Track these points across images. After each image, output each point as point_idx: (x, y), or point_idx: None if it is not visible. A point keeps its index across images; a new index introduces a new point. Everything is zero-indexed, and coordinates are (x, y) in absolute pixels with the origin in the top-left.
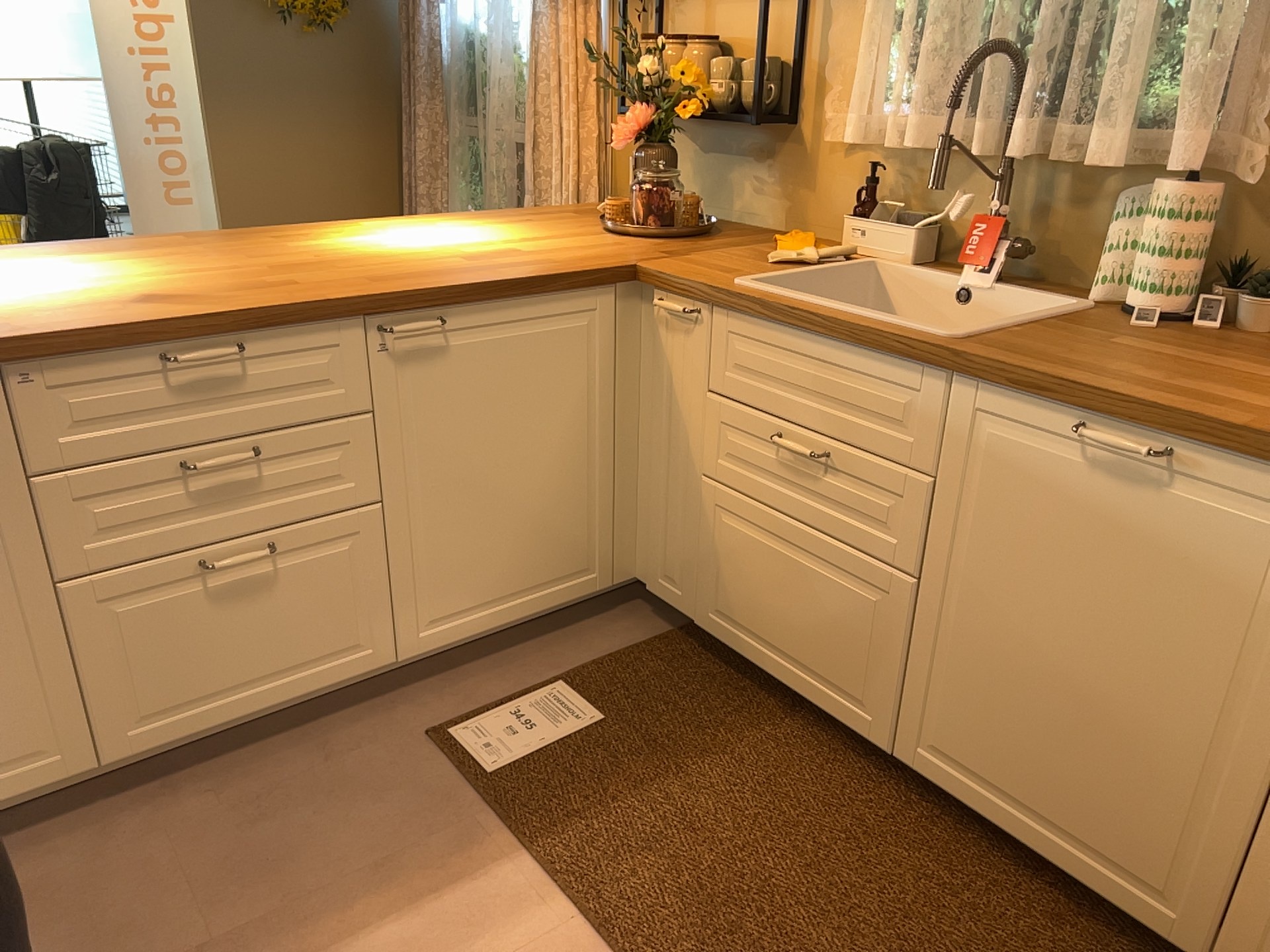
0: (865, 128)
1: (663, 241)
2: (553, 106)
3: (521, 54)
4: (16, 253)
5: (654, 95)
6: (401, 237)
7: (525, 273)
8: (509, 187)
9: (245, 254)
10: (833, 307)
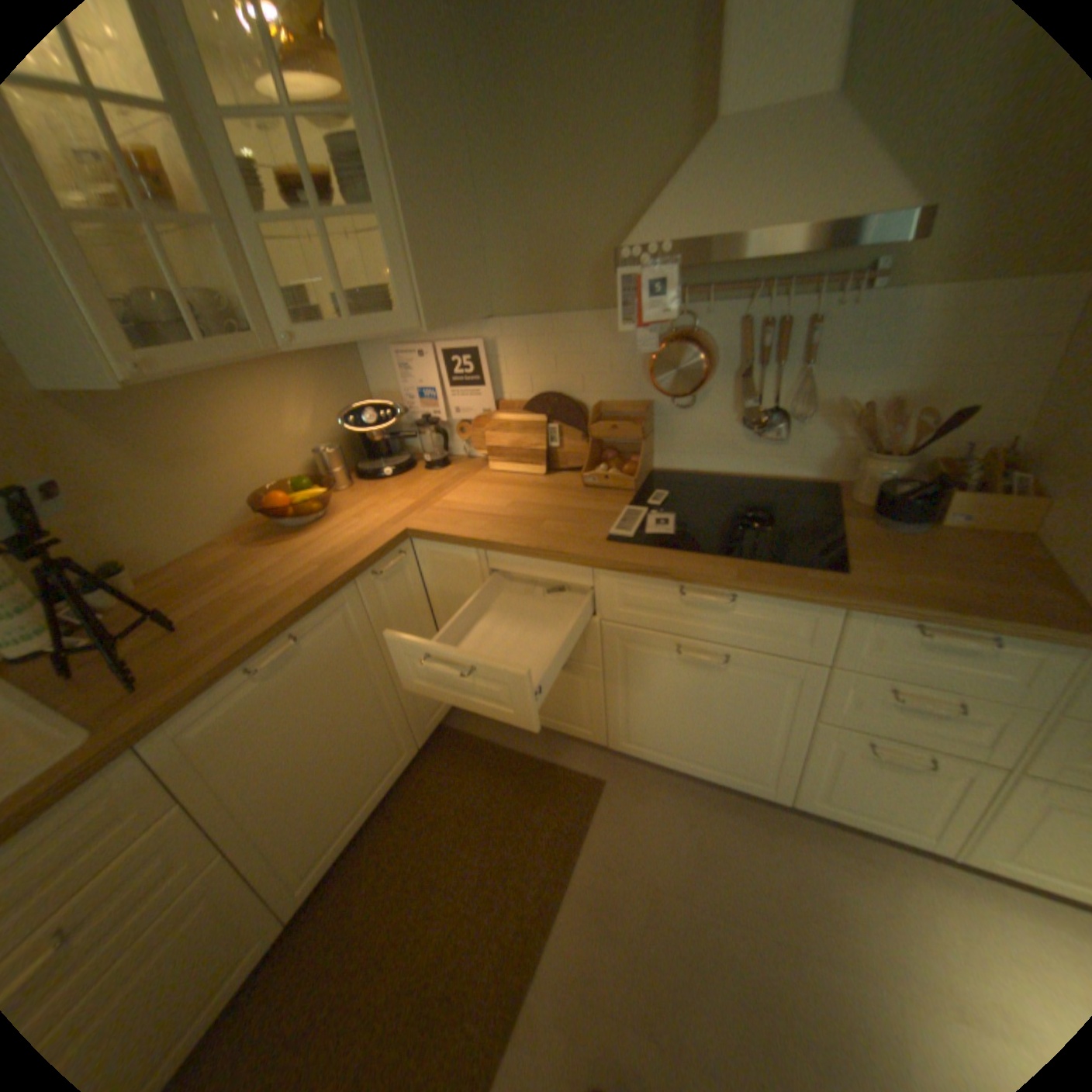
0: None
1: None
2: None
3: None
4: None
5: None
6: None
7: None
8: None
9: None
10: None
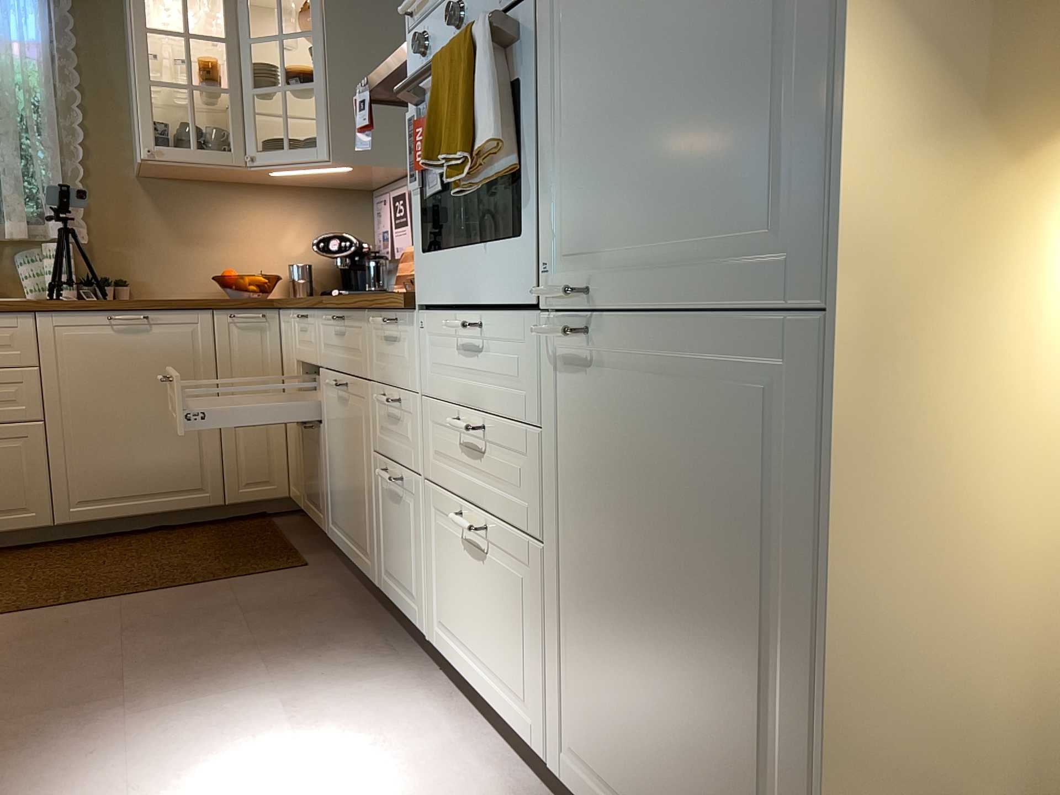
0: None
1: None
2: None
3: None
4: None
5: None
6: None
7: None
8: None
9: None
10: None
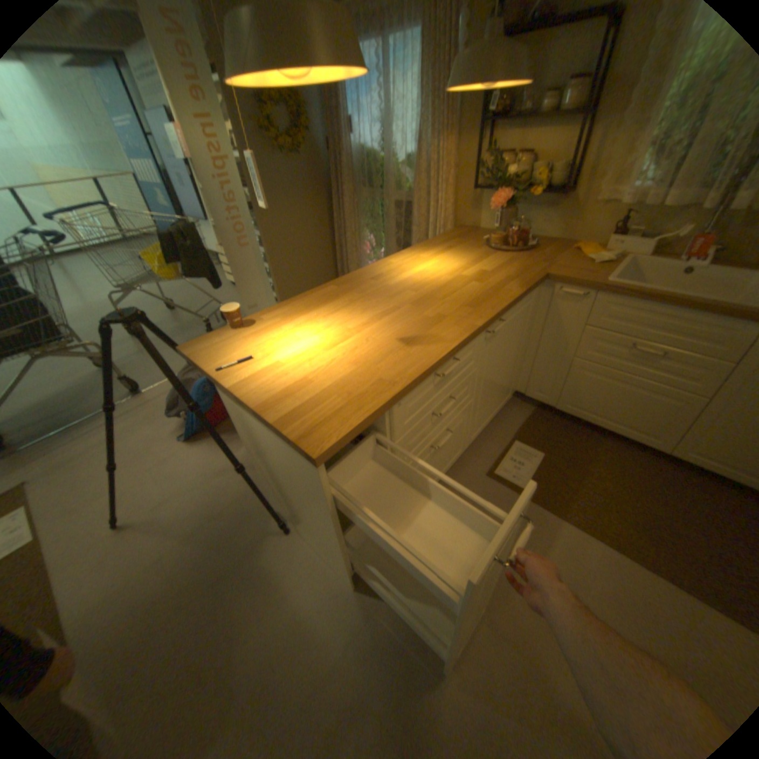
0: (635, 193)
1: (527, 253)
2: (431, 185)
3: (399, 157)
4: (279, 312)
5: (511, 181)
6: (421, 268)
7: (519, 288)
8: (397, 221)
9: (380, 294)
10: (681, 292)
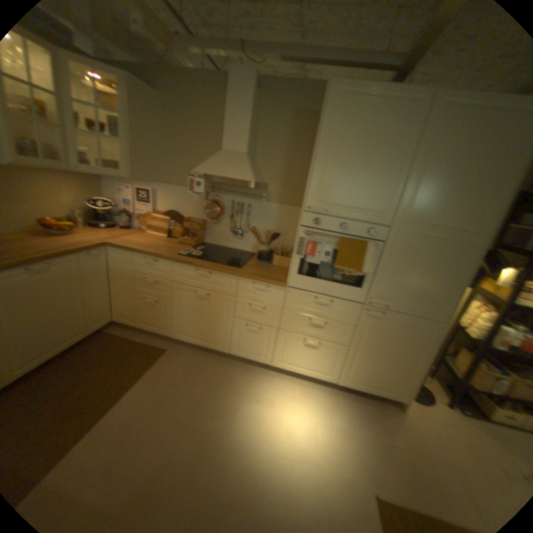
0: None
1: None
2: None
3: None
4: None
5: None
6: None
7: None
8: None
9: None
10: None
